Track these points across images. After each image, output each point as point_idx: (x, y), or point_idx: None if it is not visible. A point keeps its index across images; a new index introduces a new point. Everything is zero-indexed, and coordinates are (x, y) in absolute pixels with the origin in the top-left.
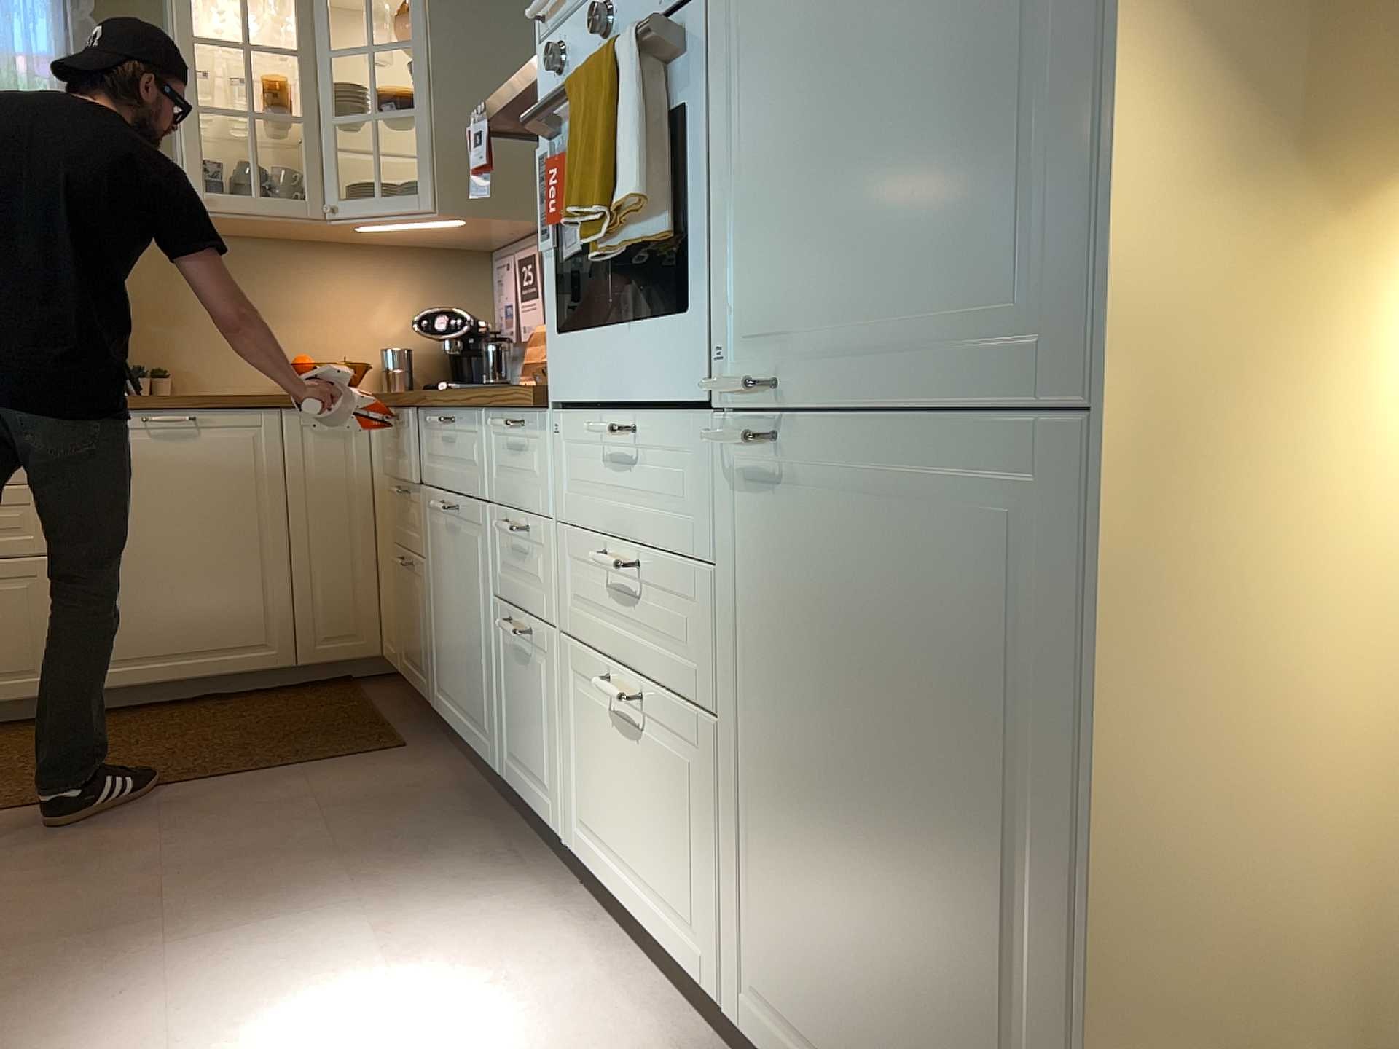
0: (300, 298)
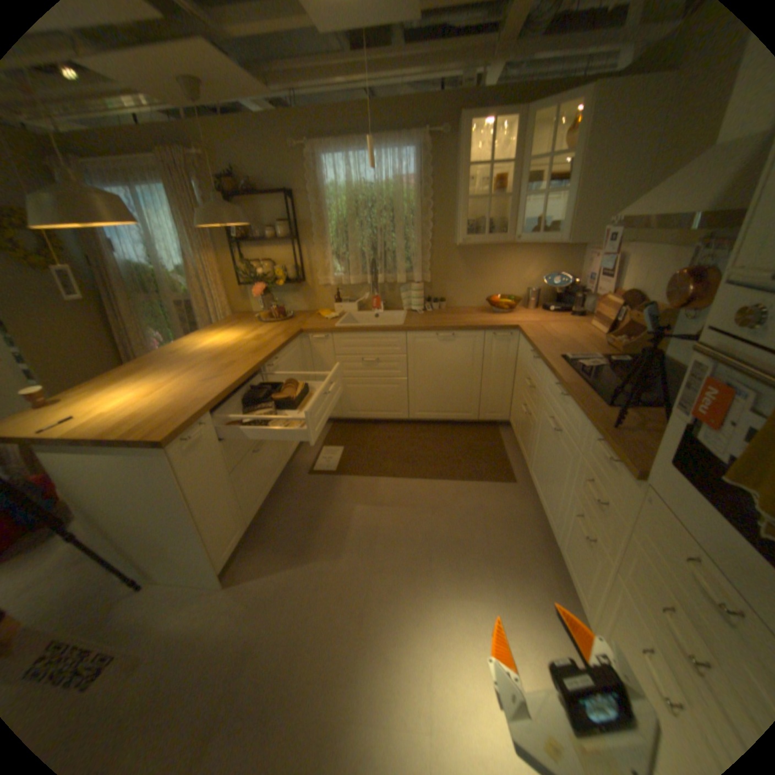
0: (496, 267)
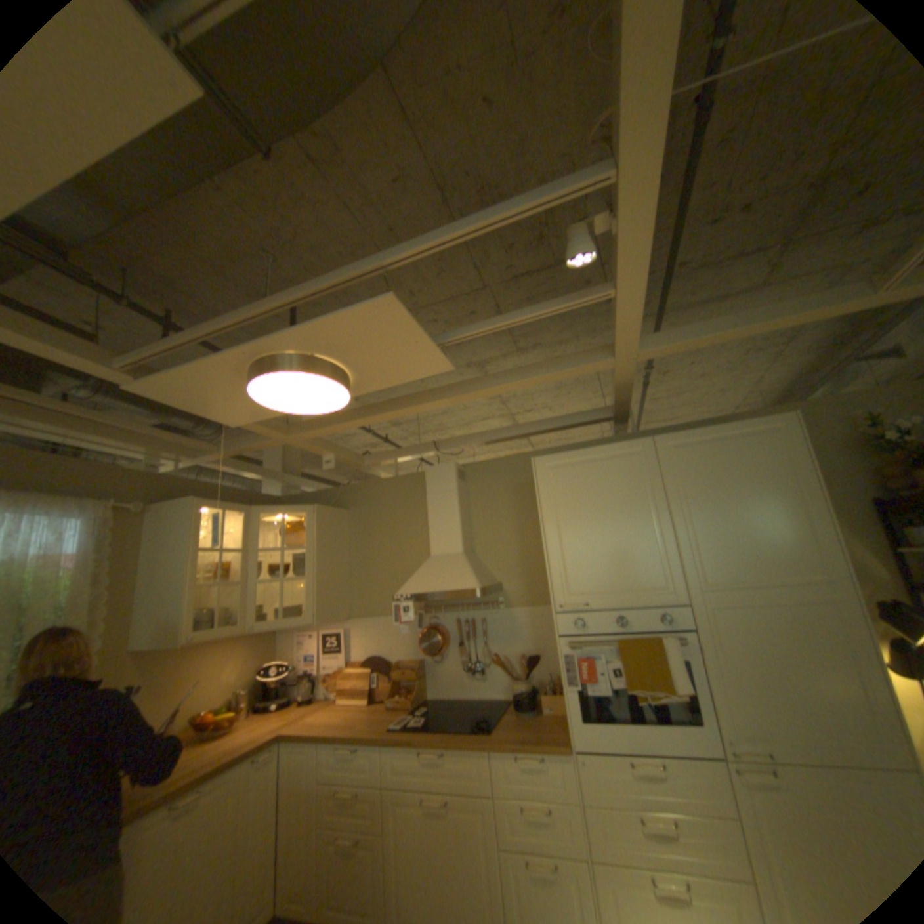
0: (188, 676)
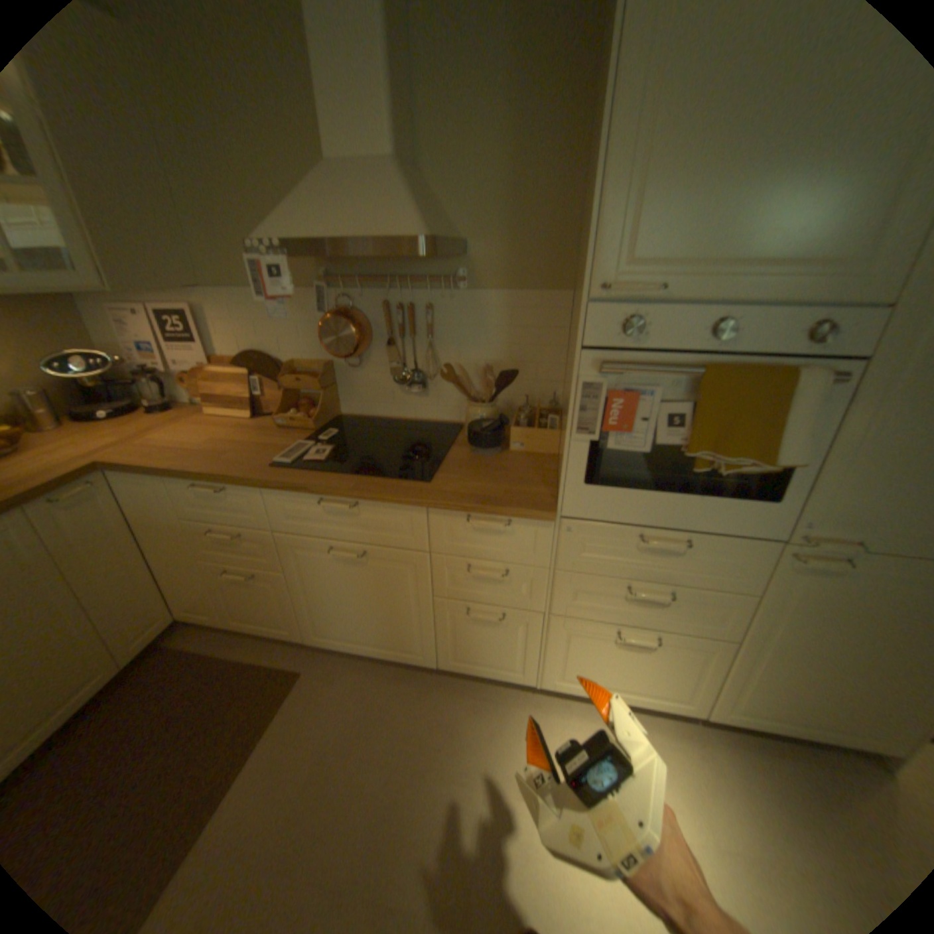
0: None
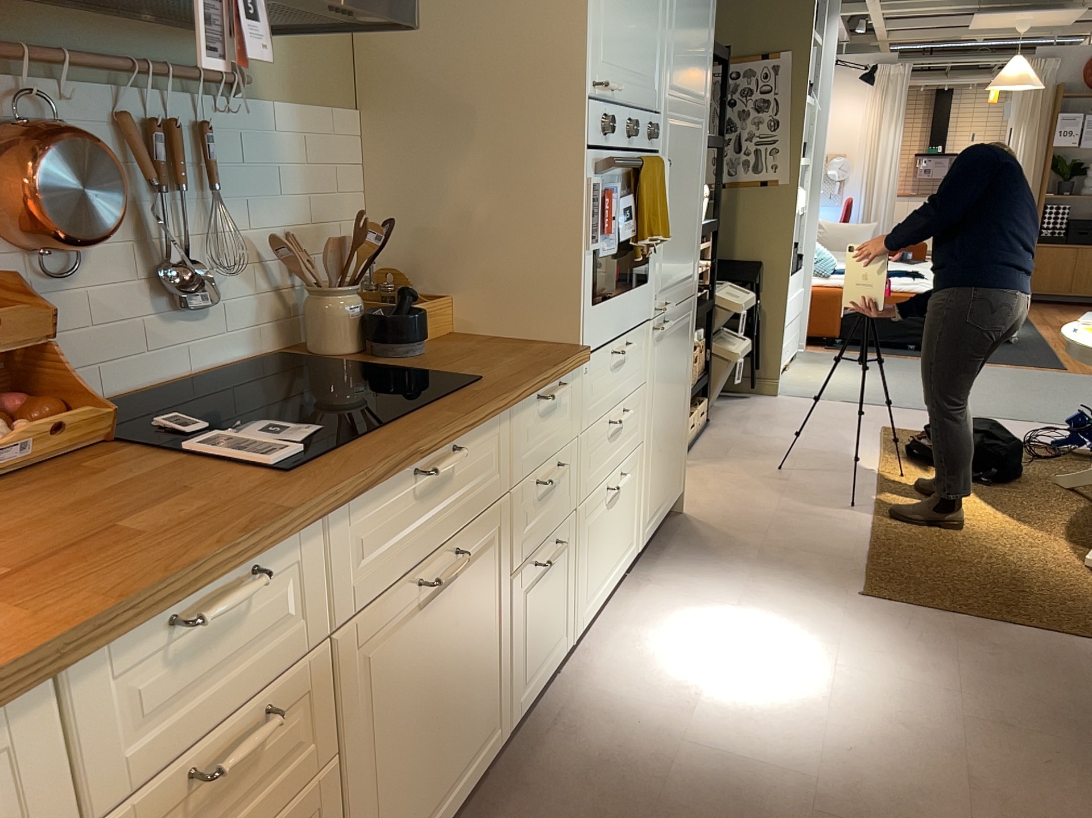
0: None
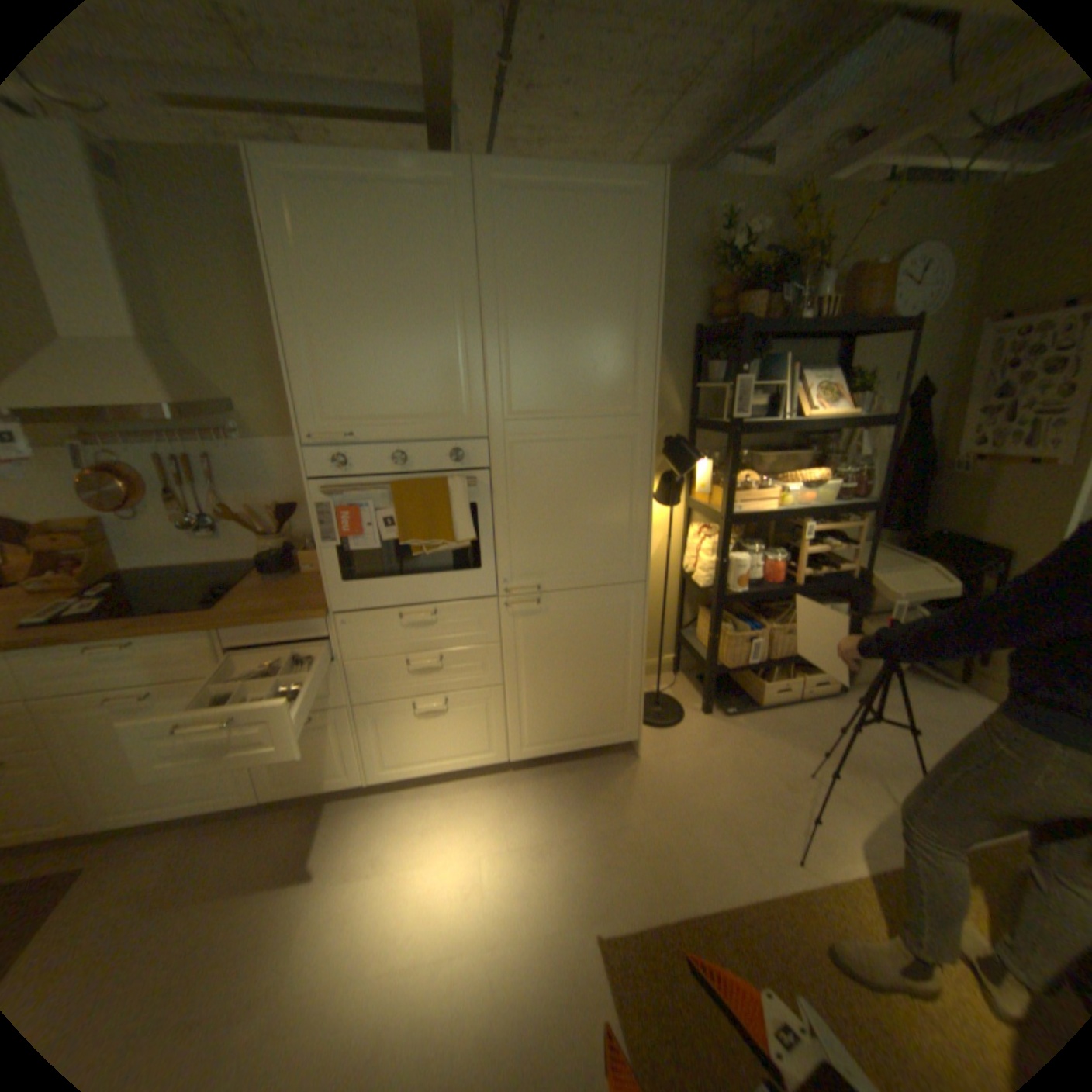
0: None
